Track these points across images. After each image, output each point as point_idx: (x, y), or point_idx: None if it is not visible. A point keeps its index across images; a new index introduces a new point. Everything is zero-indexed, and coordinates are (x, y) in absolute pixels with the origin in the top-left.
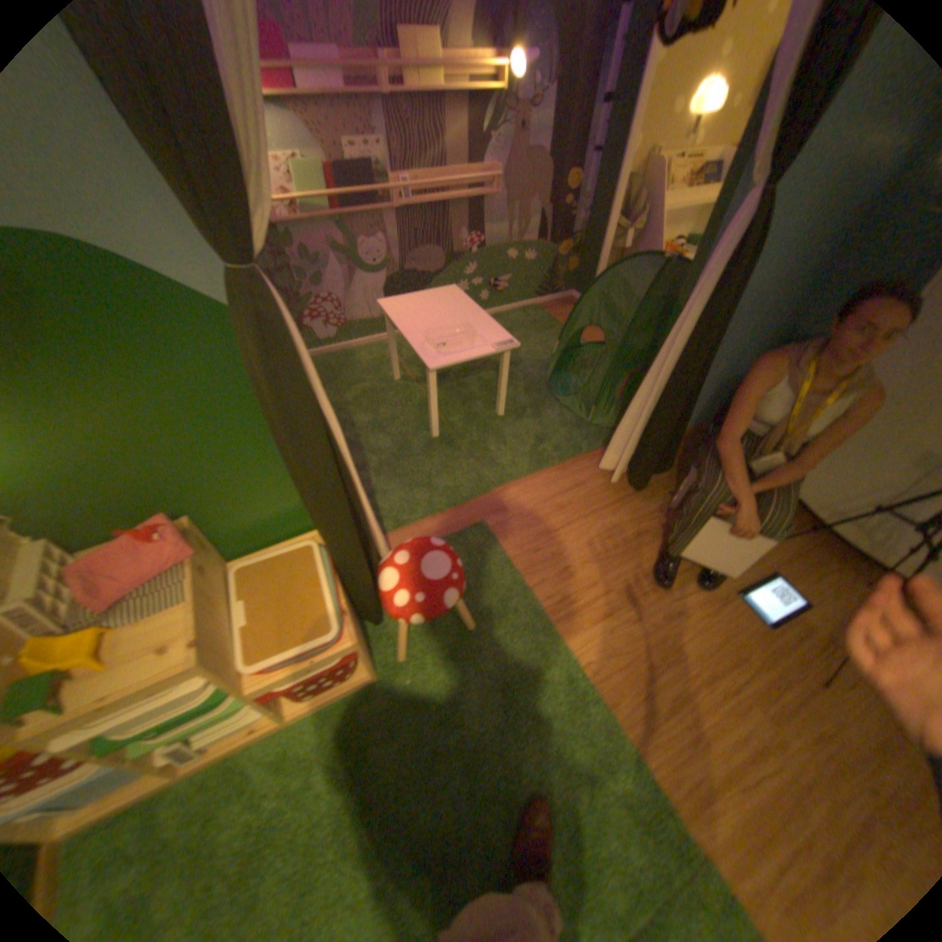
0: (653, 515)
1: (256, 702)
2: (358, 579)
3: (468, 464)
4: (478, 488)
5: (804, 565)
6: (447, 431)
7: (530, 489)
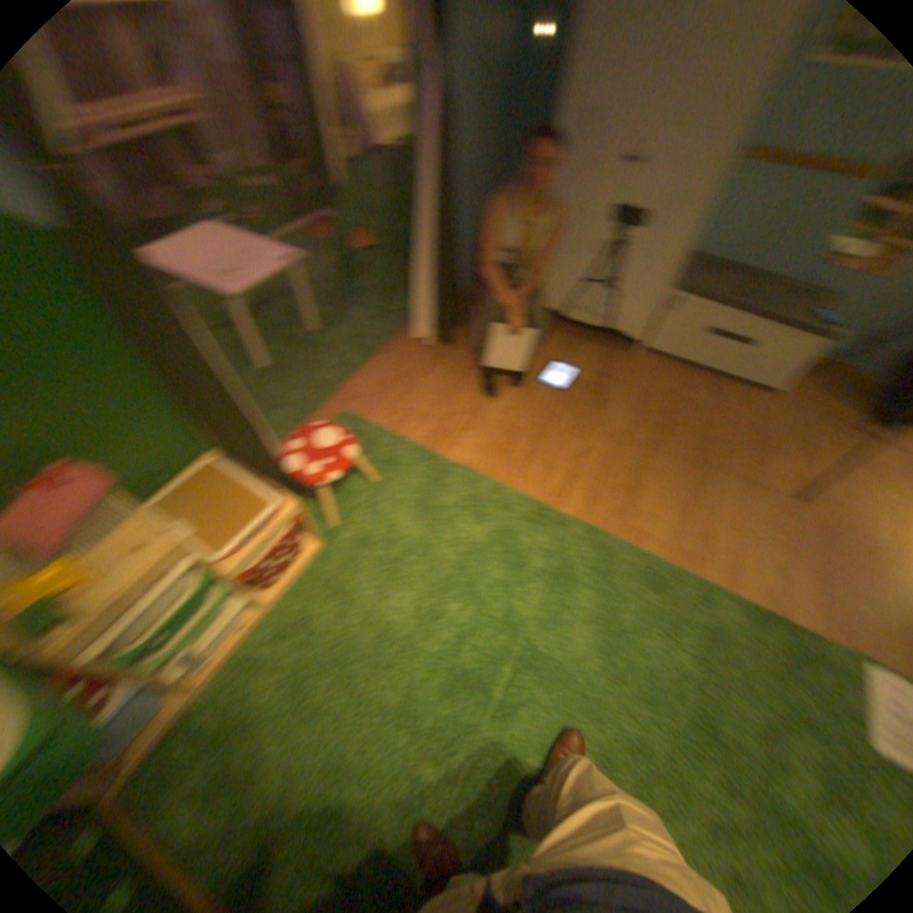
0: (469, 357)
1: (241, 581)
2: (273, 468)
3: (312, 375)
4: (330, 389)
5: (568, 350)
6: (278, 357)
7: (373, 374)
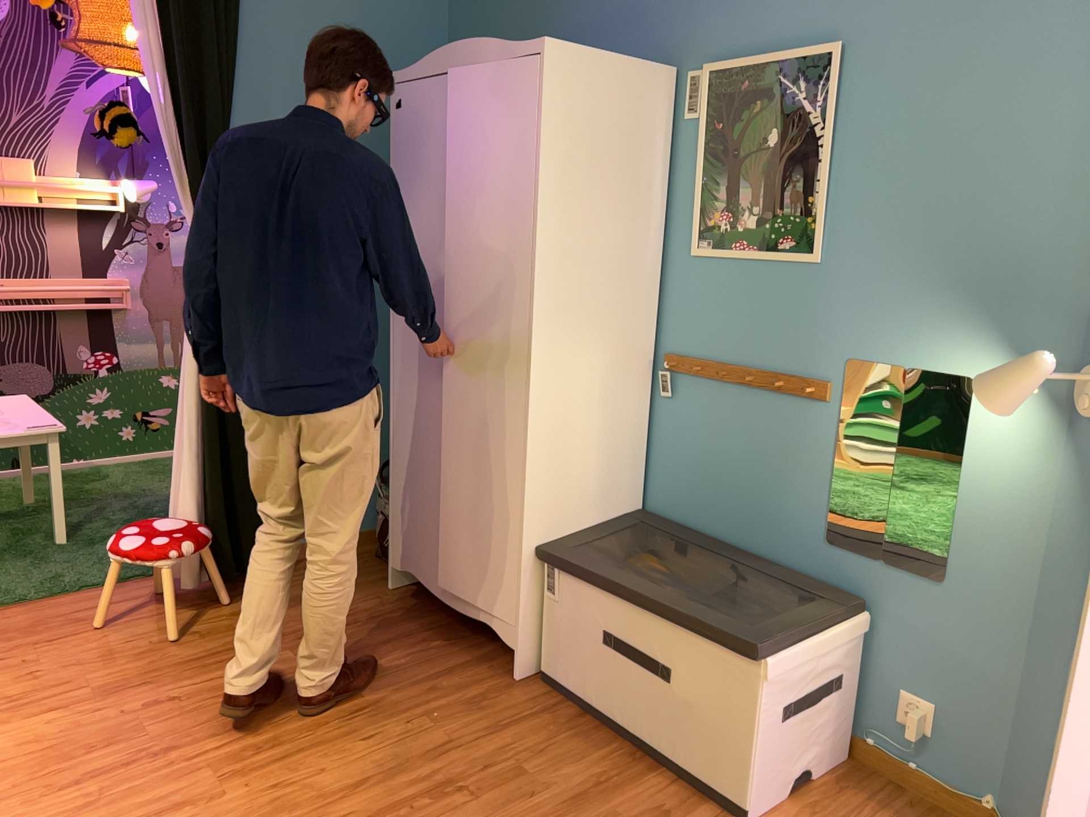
0: (220, 618)
1: None
2: None
3: None
4: None
5: (399, 645)
6: None
7: (48, 606)
